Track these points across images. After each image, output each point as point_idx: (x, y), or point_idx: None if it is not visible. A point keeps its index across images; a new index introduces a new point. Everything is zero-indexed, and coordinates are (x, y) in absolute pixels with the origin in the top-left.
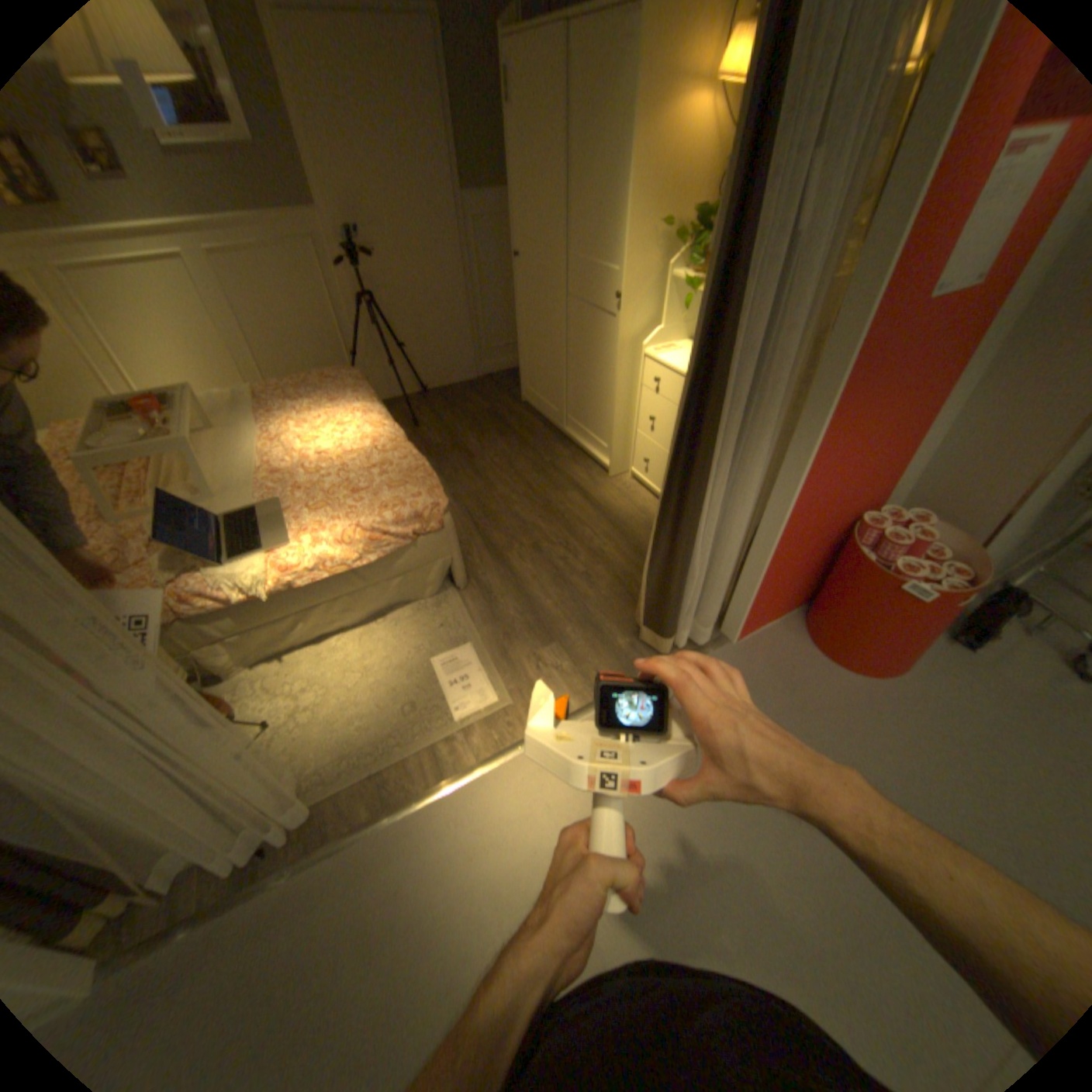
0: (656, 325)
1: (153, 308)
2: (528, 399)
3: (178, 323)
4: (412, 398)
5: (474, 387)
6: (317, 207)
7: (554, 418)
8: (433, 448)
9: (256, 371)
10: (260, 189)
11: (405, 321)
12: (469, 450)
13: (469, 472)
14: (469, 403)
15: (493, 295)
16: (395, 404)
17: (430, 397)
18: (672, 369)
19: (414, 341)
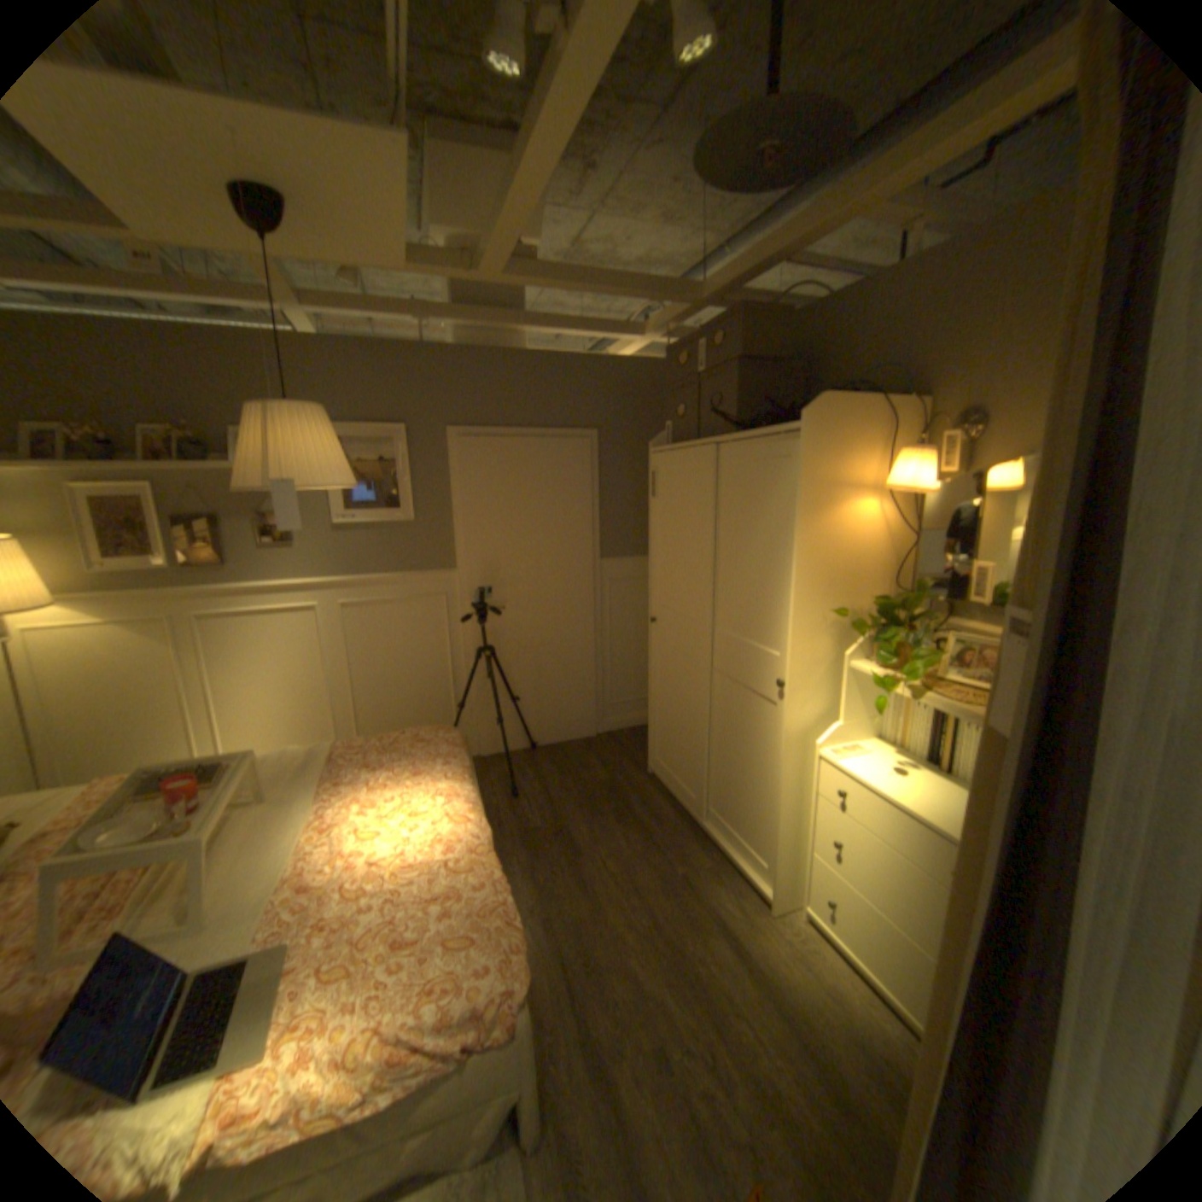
0: (831, 718)
1: (269, 652)
2: (655, 771)
3: (288, 667)
4: (517, 755)
5: (591, 746)
6: (458, 570)
7: (689, 806)
8: (529, 833)
9: (351, 717)
10: (409, 555)
11: (524, 672)
12: (575, 842)
13: (571, 879)
14: (582, 769)
15: (623, 650)
16: (496, 762)
17: (538, 756)
18: (865, 785)
19: (531, 693)
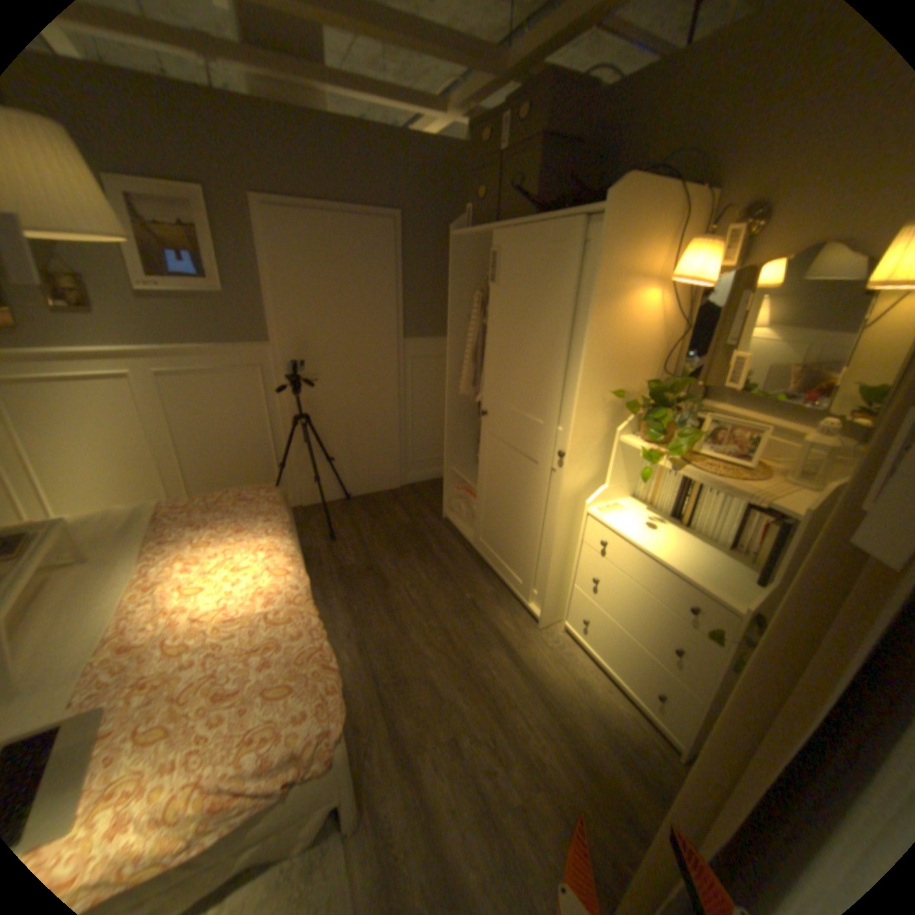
0: (597, 482)
1: (82, 419)
2: (448, 517)
3: (105, 433)
4: (333, 505)
5: (395, 497)
6: (269, 343)
7: (475, 545)
8: (345, 570)
9: (177, 477)
10: (218, 327)
11: (337, 437)
12: (383, 576)
13: (380, 608)
14: (388, 515)
15: (422, 418)
16: (315, 511)
17: (351, 506)
18: (624, 538)
19: (343, 454)
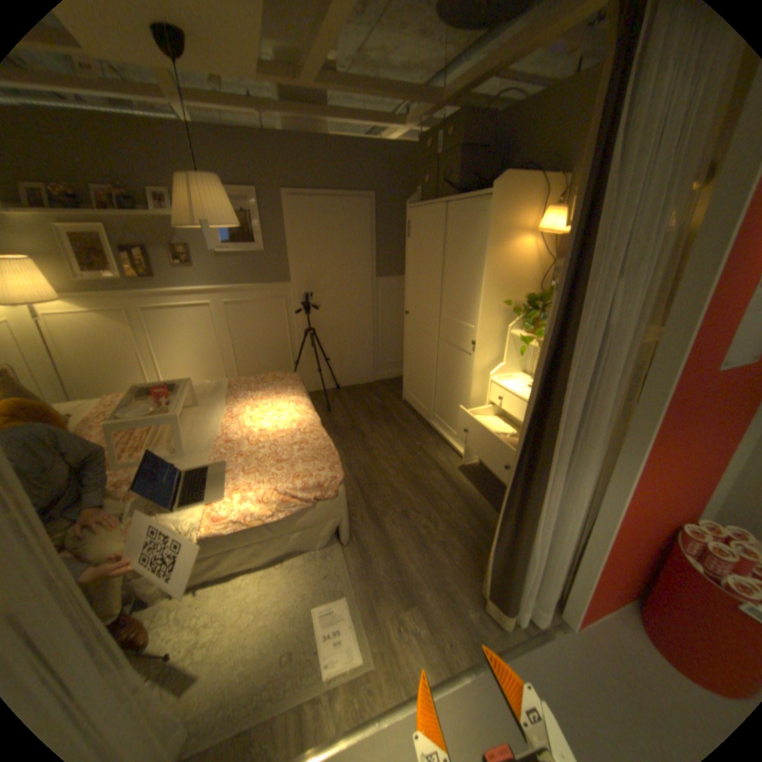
0: (499, 362)
1: (185, 331)
2: (406, 399)
3: (196, 339)
4: (329, 391)
5: (371, 387)
6: (291, 282)
7: (424, 414)
8: (338, 427)
9: (234, 369)
10: (262, 272)
11: (332, 345)
12: (363, 431)
13: (361, 447)
14: (366, 398)
15: (390, 333)
16: (317, 395)
17: (341, 392)
18: (512, 392)
19: (336, 357)
